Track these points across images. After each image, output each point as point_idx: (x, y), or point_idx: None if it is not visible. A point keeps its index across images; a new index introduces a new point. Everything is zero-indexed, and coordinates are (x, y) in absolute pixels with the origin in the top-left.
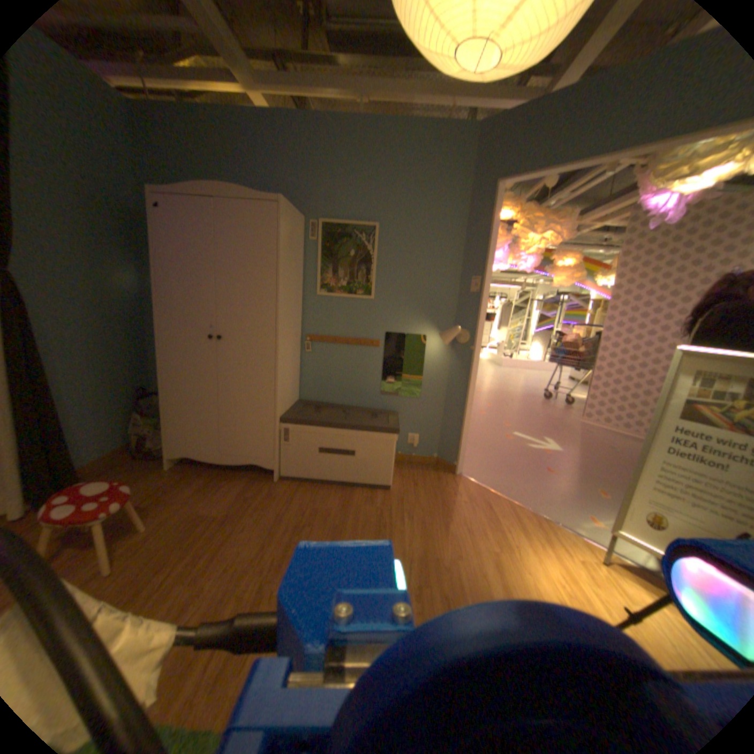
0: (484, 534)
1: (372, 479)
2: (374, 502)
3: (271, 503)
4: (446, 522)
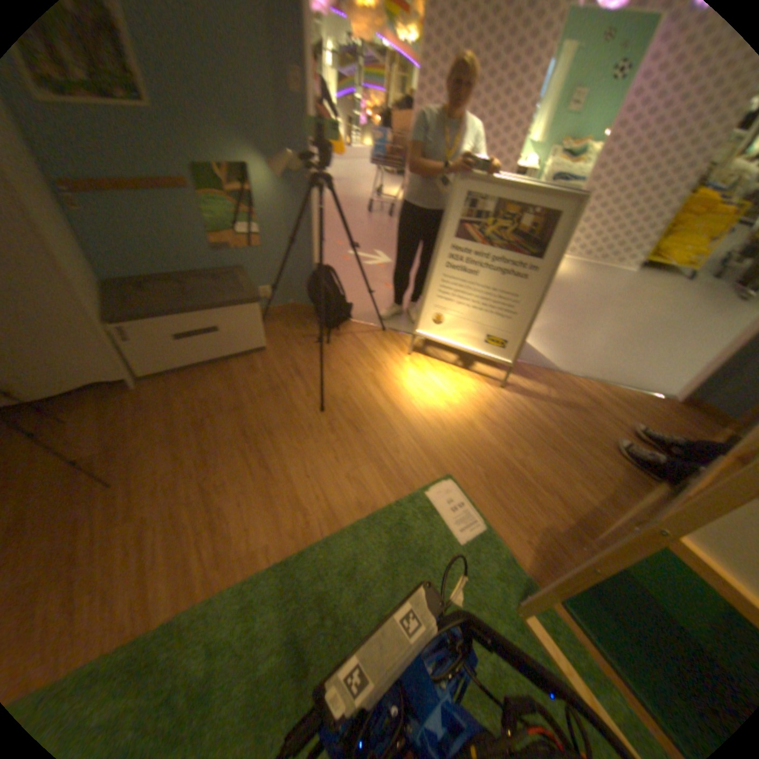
0: (360, 363)
1: (246, 349)
2: (259, 370)
3: (150, 413)
4: (328, 364)
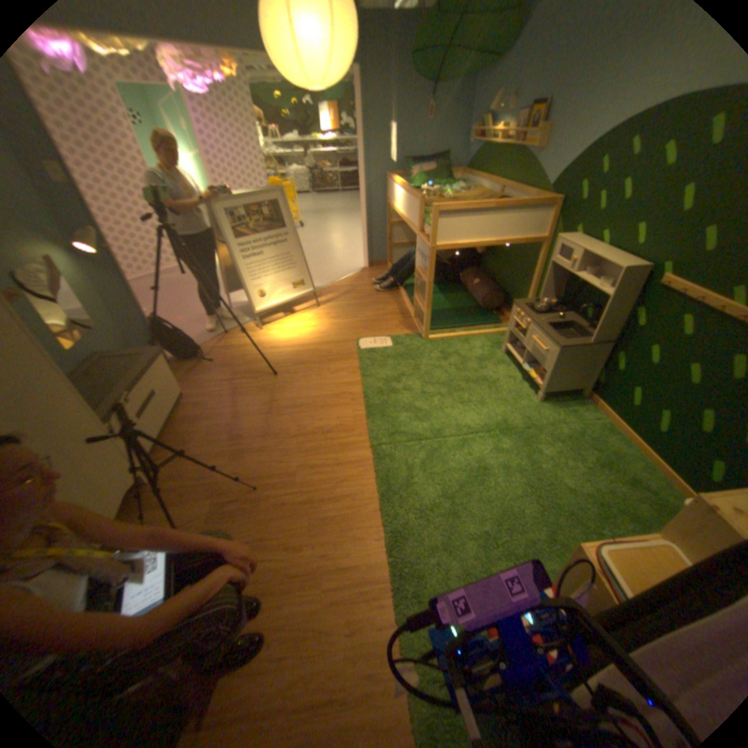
0: (246, 352)
1: (174, 400)
2: (202, 402)
3: (190, 470)
4: (232, 365)
